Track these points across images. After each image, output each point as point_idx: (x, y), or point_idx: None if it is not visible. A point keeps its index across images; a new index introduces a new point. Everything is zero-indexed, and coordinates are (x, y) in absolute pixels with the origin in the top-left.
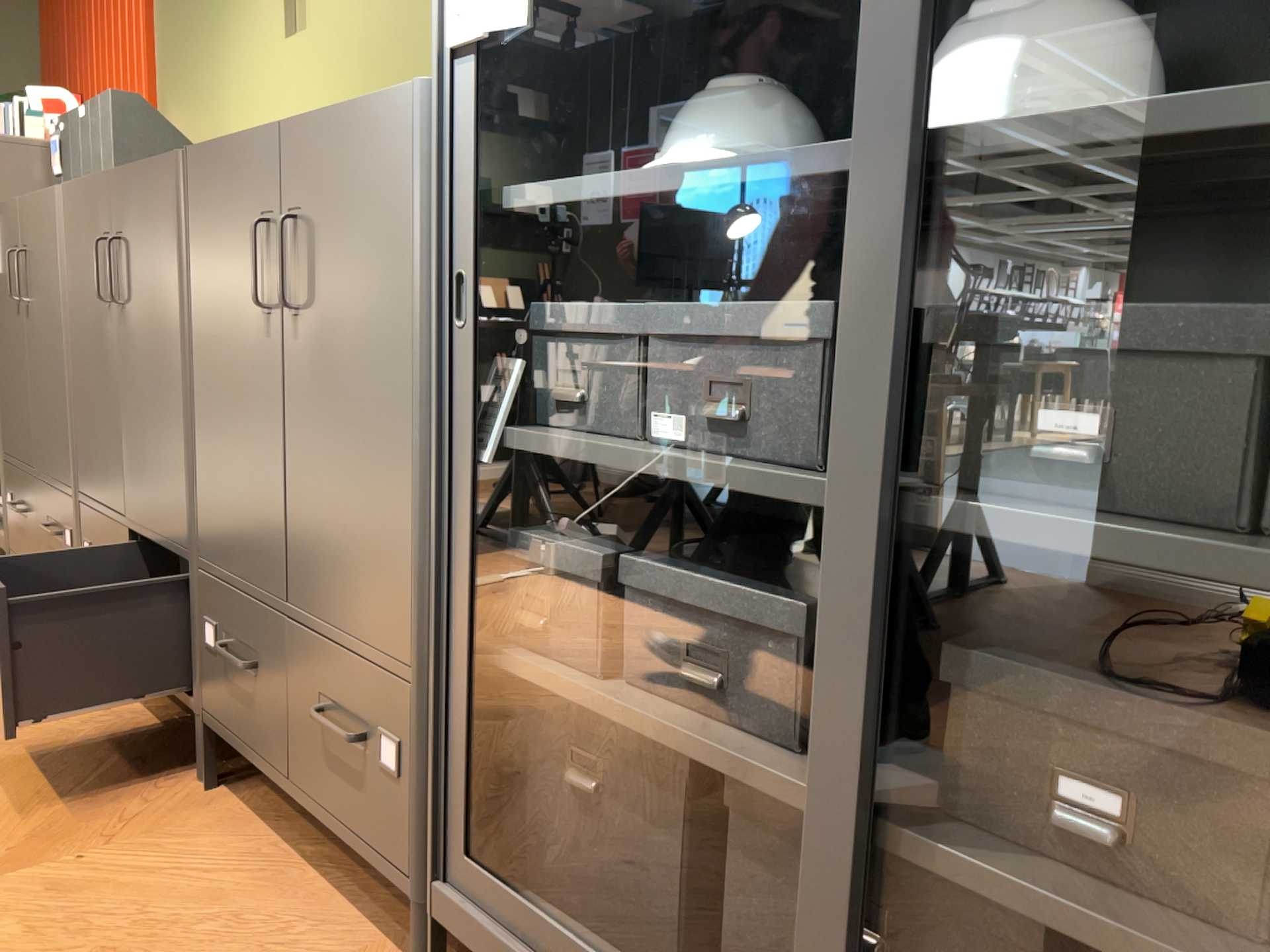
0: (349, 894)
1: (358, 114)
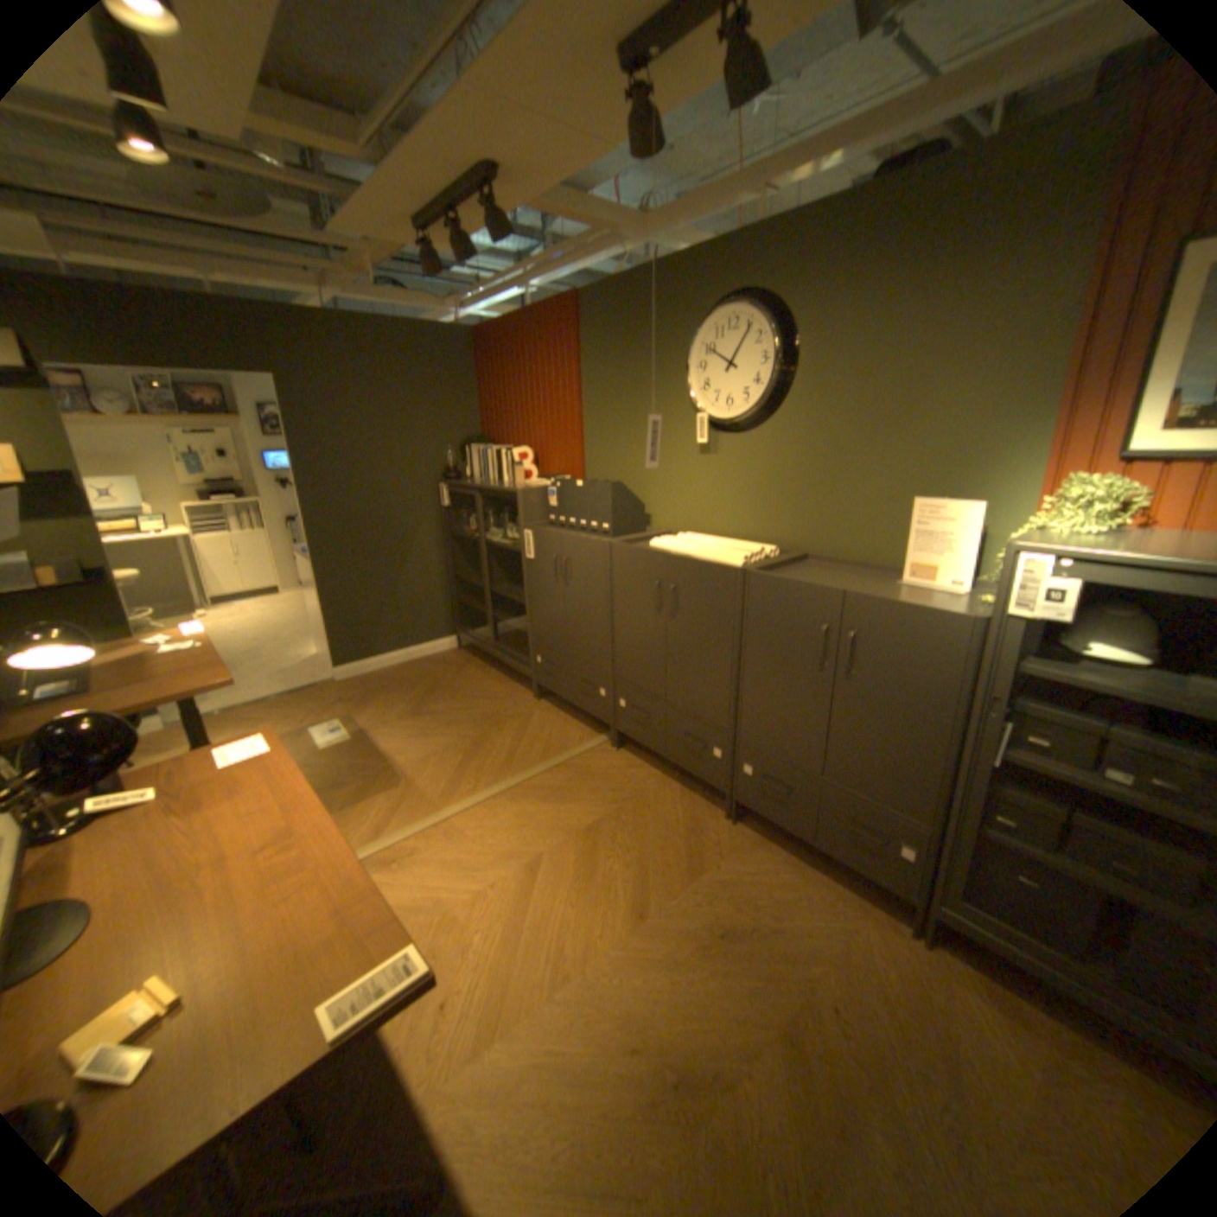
0: (839, 883)
1: (921, 613)
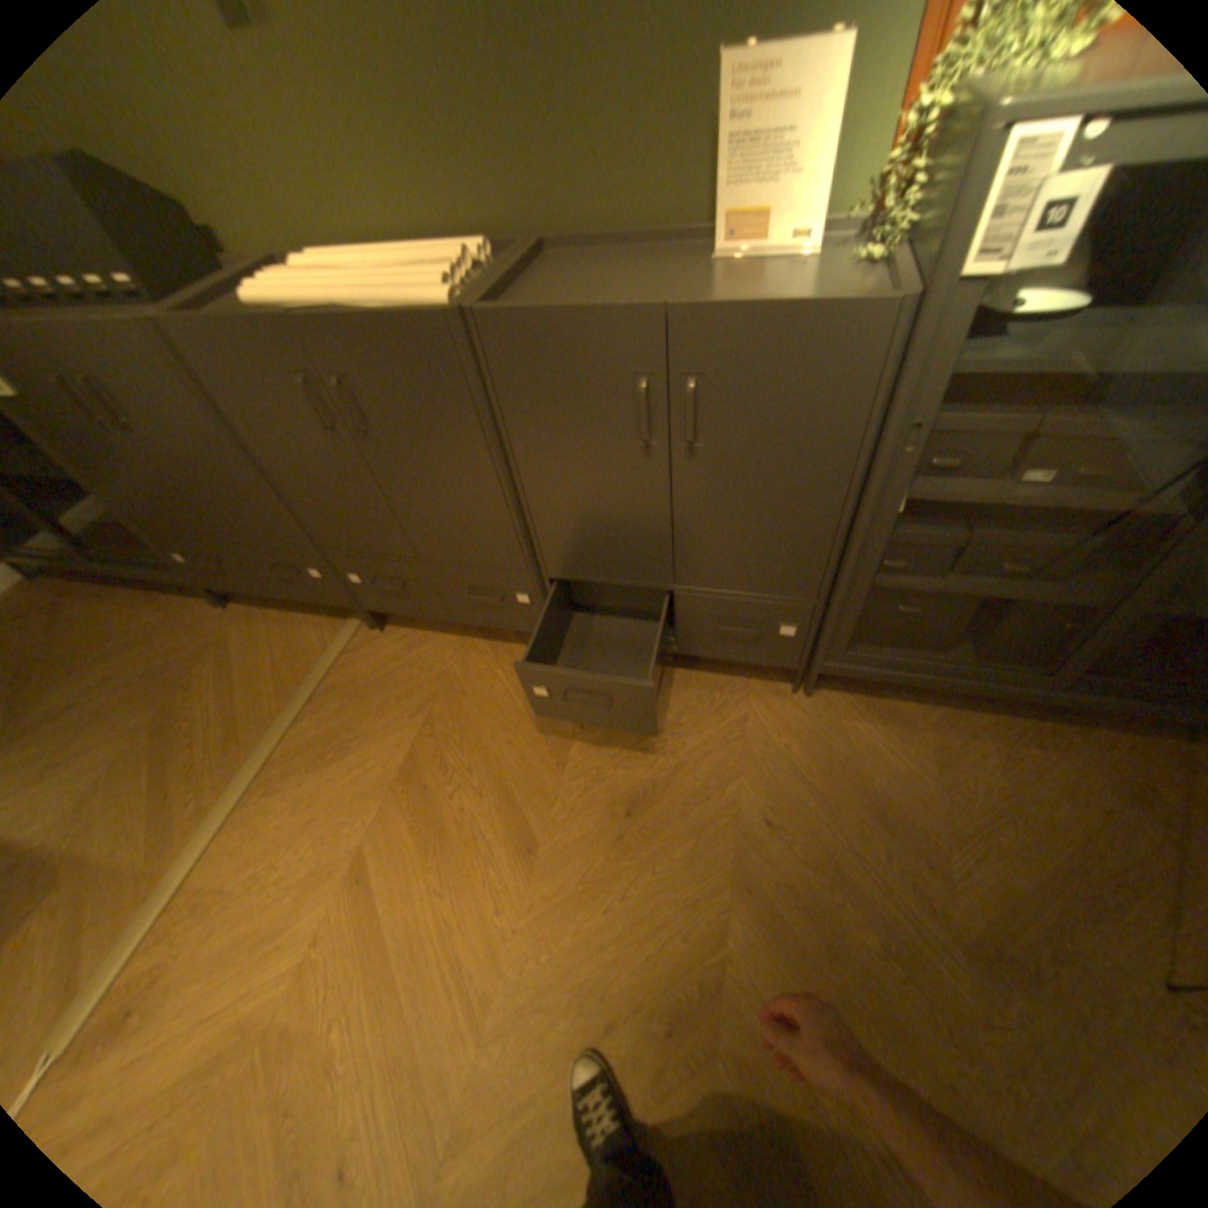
0: (705, 669)
1: (807, 313)
